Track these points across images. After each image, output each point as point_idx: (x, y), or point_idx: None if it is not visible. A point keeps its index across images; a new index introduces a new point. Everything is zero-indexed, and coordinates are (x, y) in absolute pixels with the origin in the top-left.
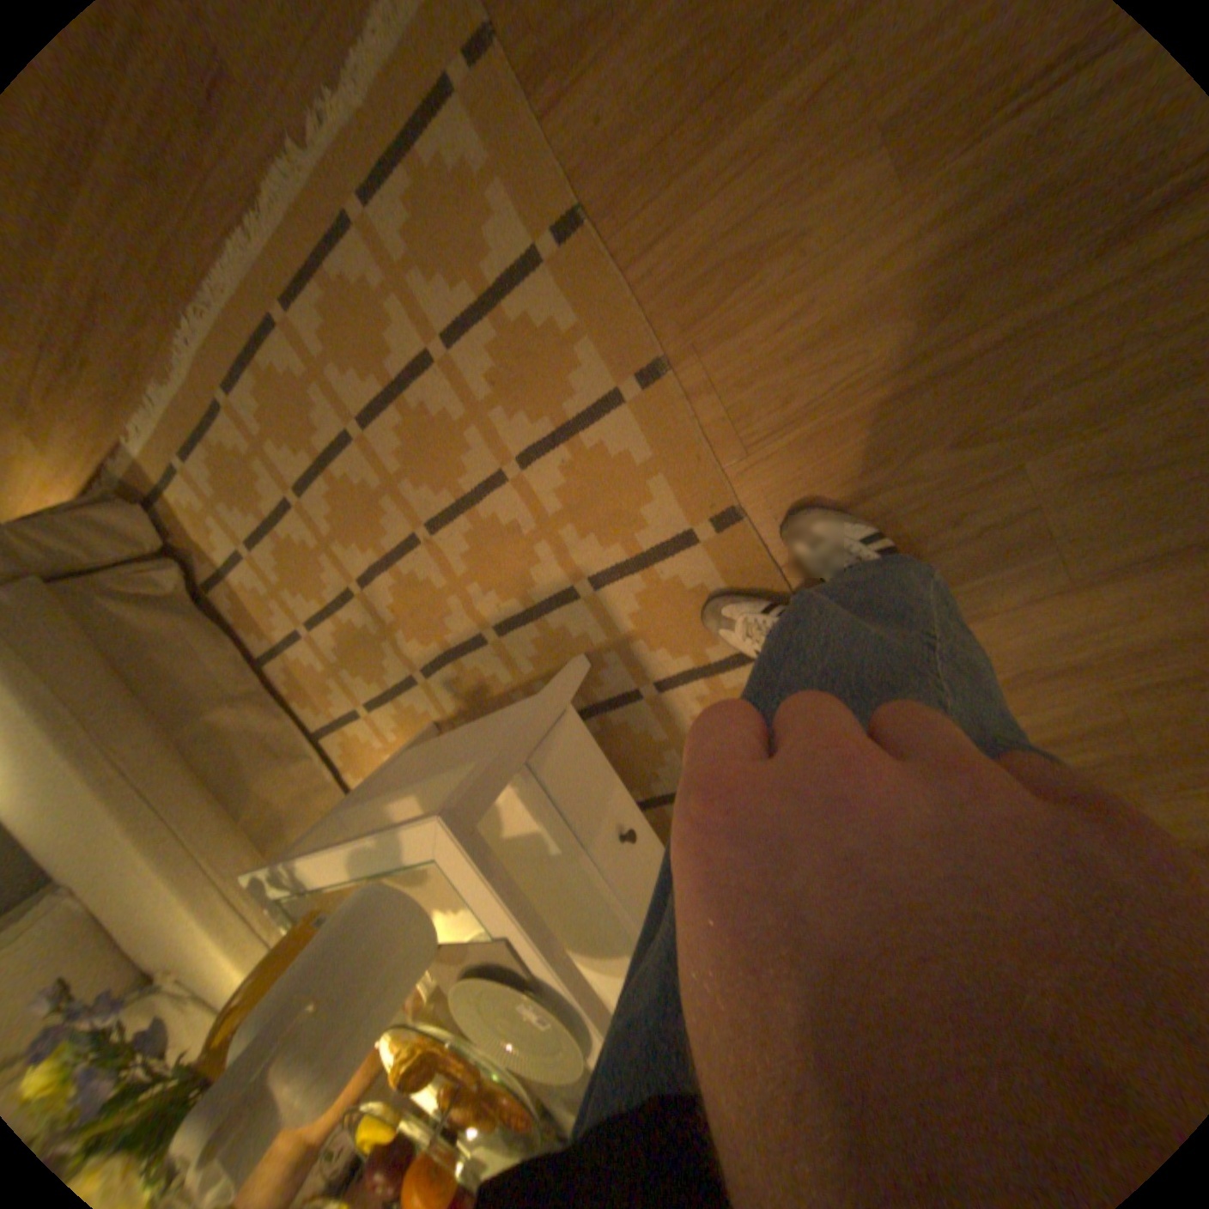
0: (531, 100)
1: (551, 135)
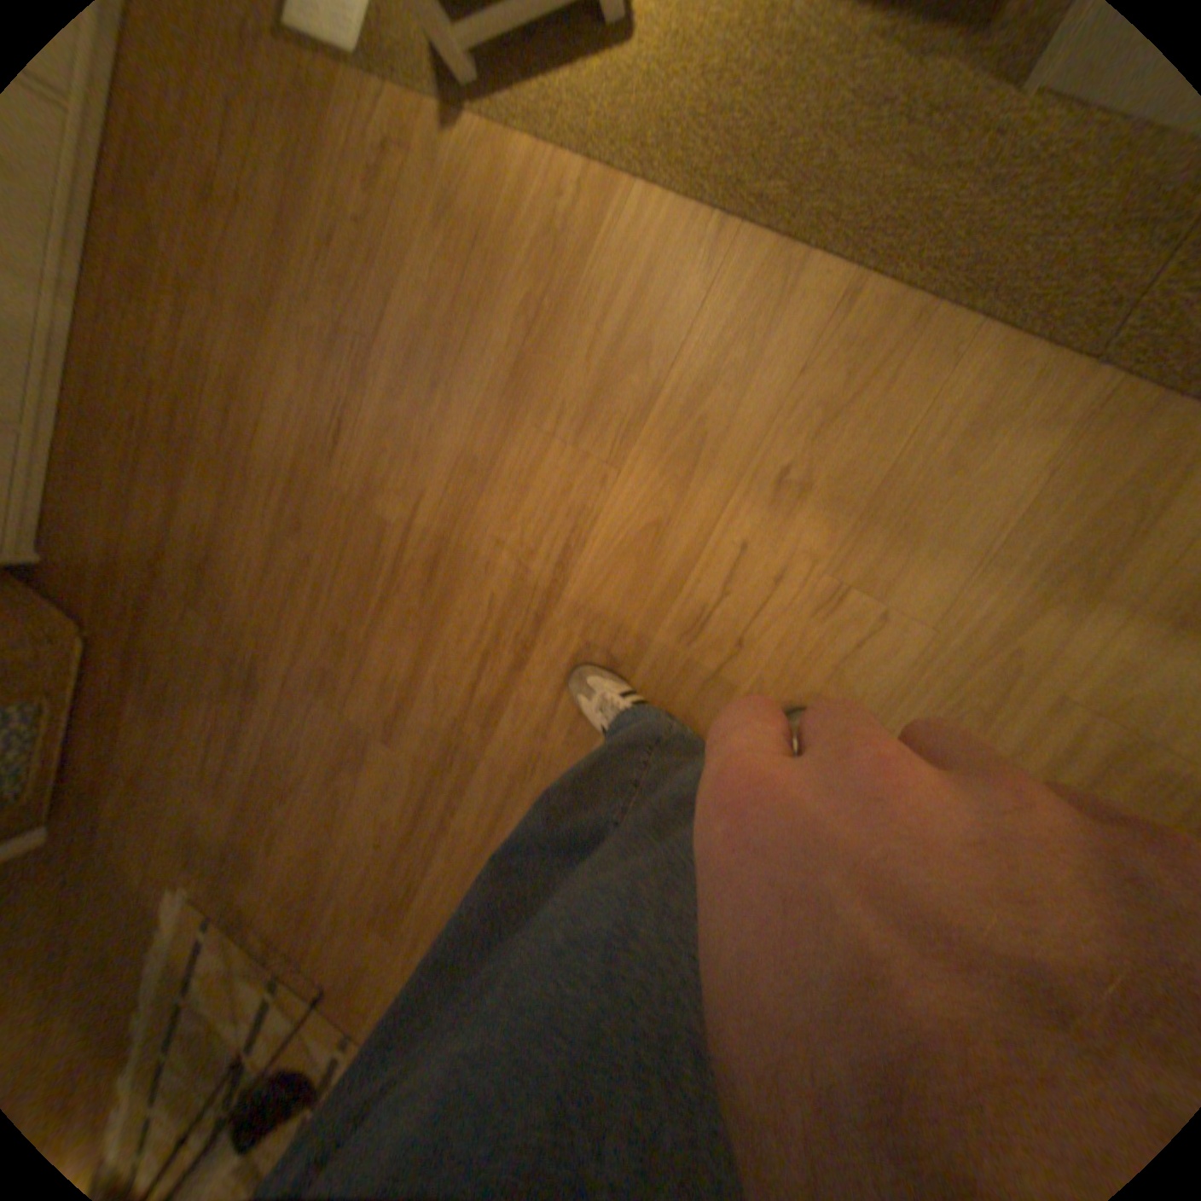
0: (227, 941)
1: (241, 951)
